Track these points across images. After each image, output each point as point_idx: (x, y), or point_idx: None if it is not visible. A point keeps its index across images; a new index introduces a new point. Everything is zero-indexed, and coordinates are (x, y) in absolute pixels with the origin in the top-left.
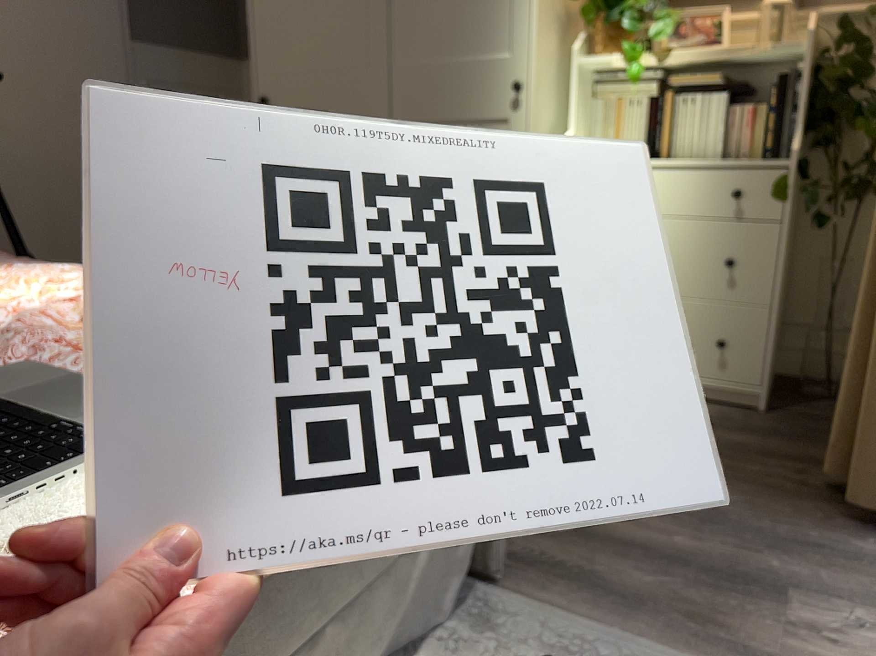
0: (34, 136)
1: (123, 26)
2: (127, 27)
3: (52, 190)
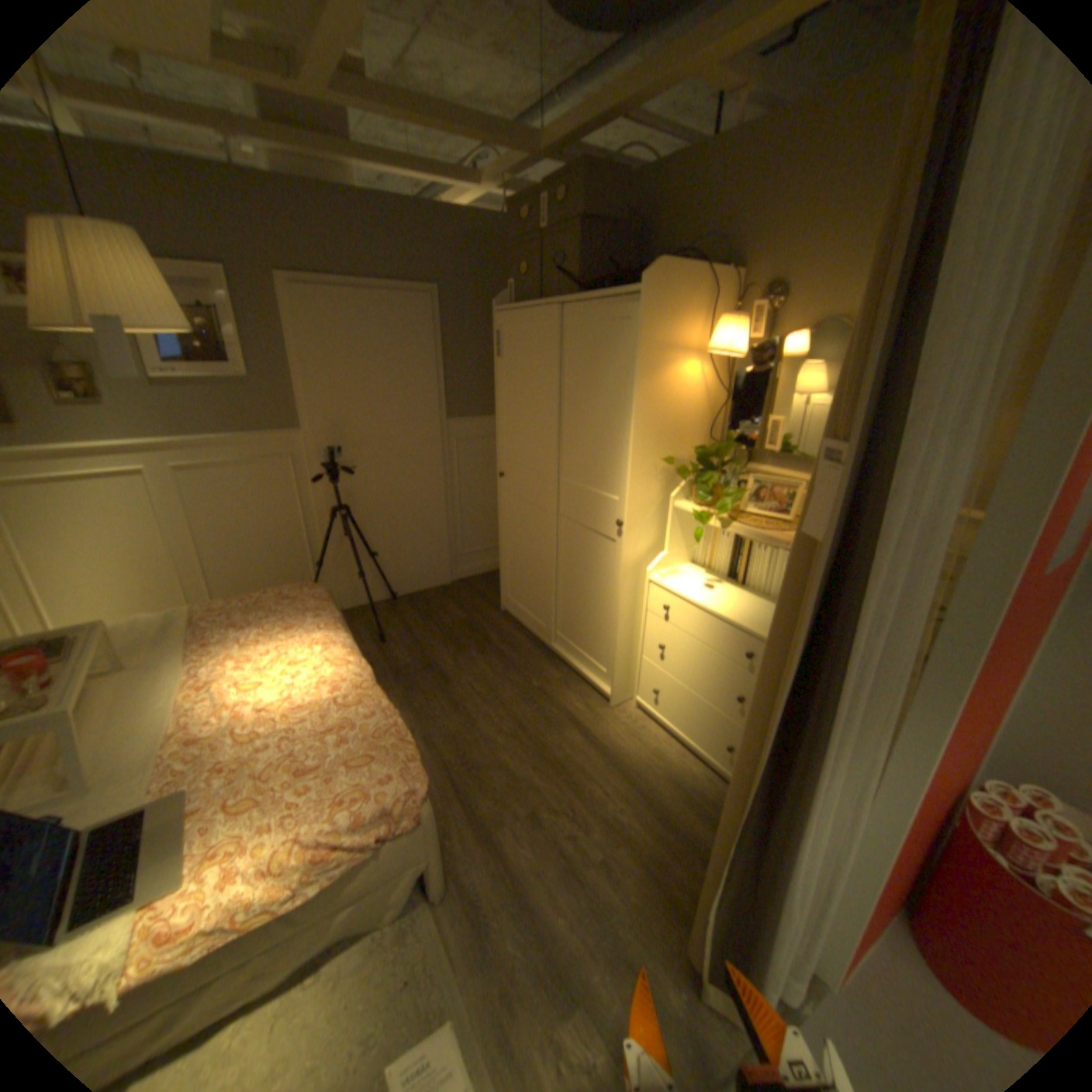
0: (384, 486)
1: (441, 412)
2: (444, 412)
3: (394, 513)
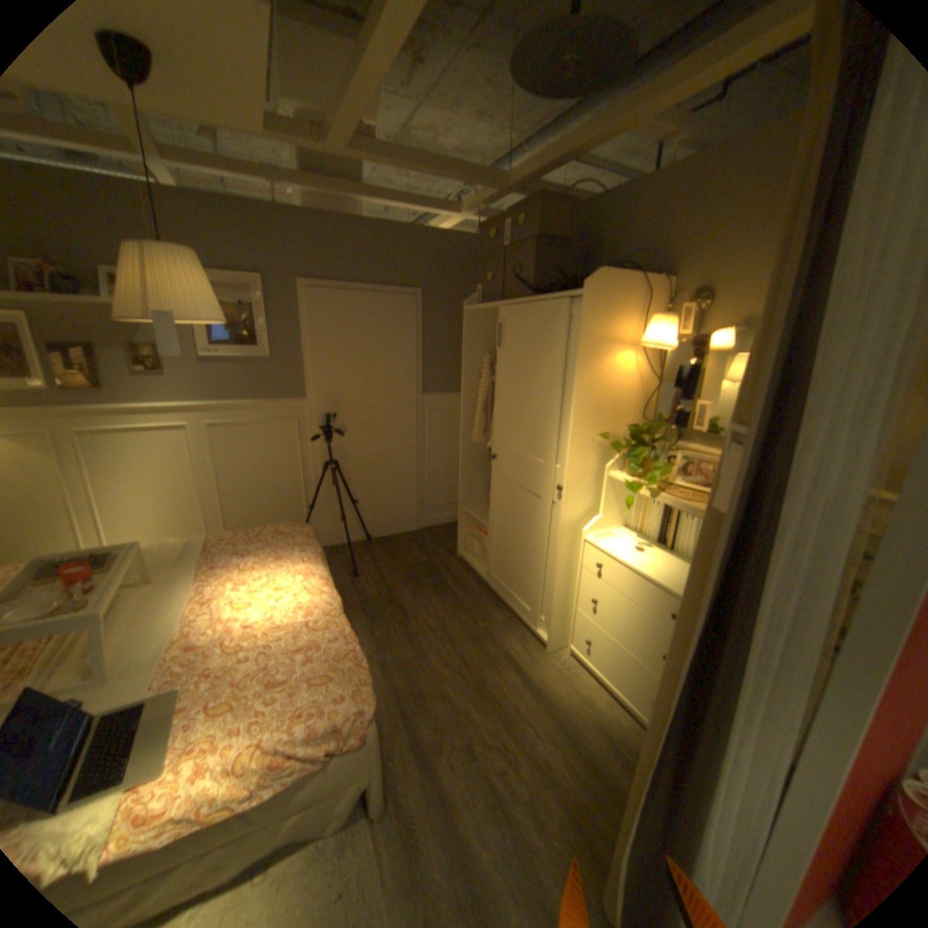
0: (367, 446)
1: (418, 388)
2: (419, 388)
3: (373, 469)
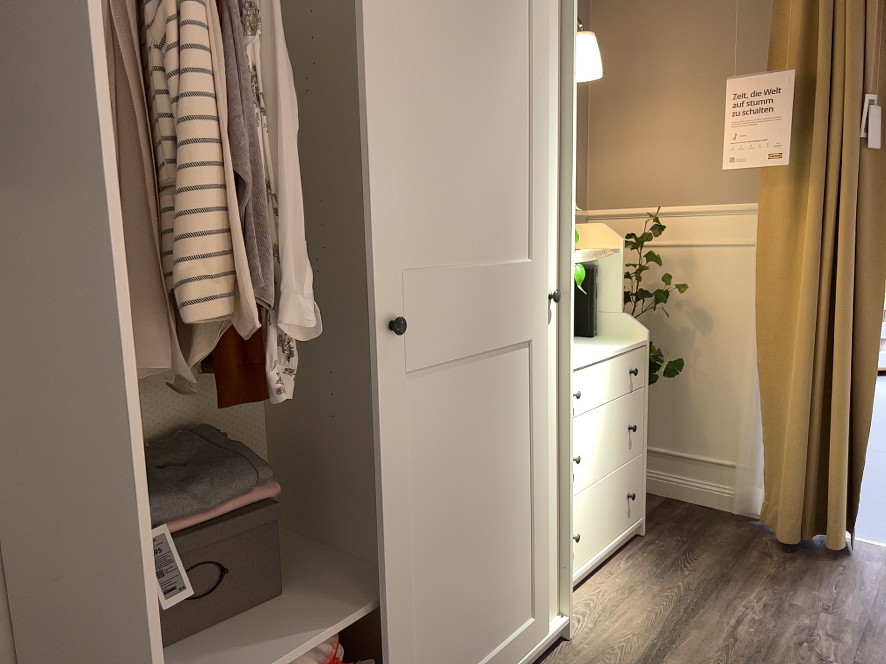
0: None
1: None
2: None
3: None
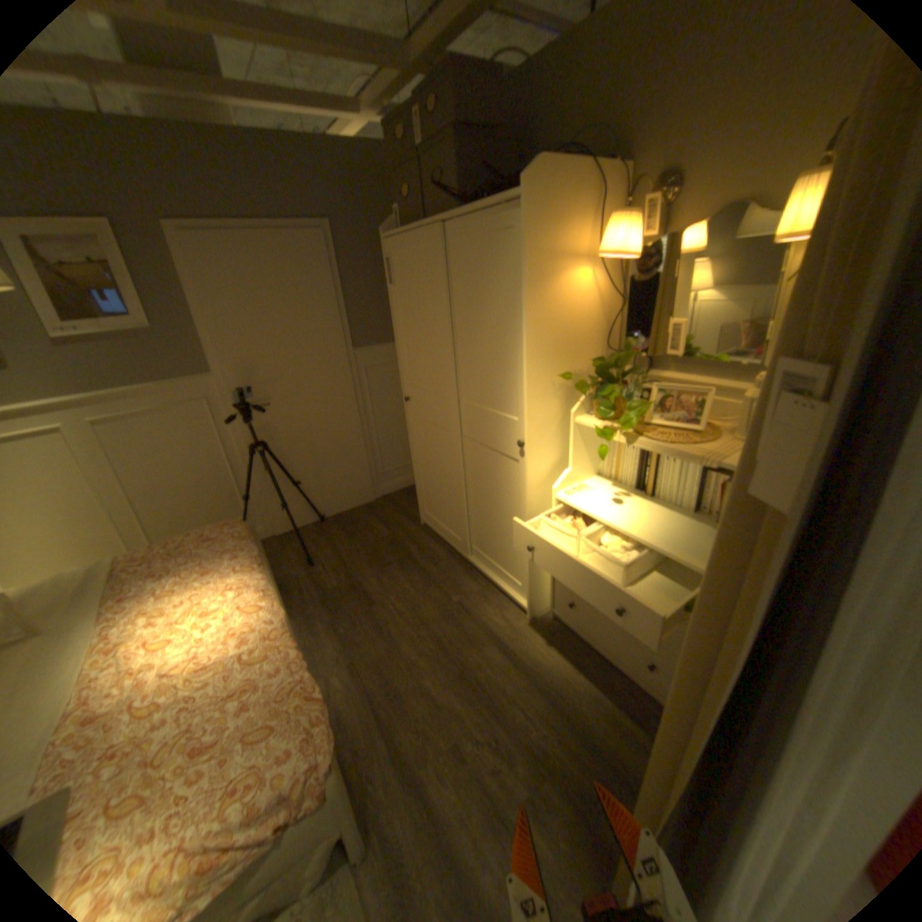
0: (300, 419)
1: (347, 343)
2: (349, 343)
3: (312, 443)
